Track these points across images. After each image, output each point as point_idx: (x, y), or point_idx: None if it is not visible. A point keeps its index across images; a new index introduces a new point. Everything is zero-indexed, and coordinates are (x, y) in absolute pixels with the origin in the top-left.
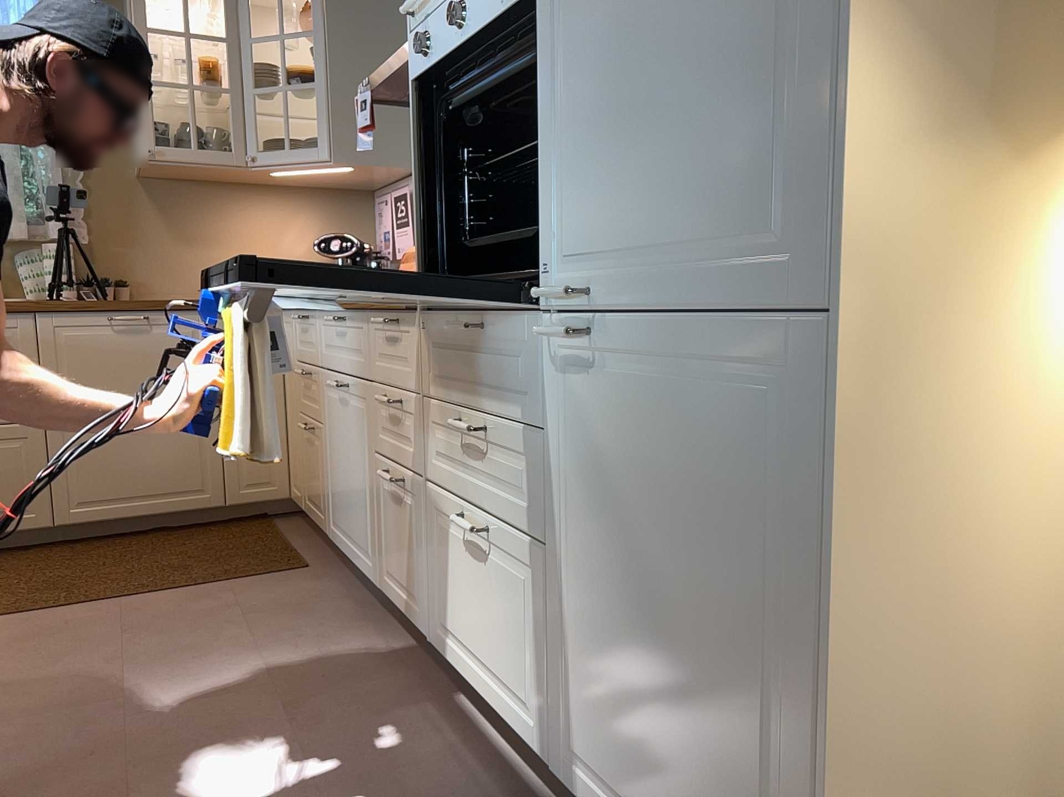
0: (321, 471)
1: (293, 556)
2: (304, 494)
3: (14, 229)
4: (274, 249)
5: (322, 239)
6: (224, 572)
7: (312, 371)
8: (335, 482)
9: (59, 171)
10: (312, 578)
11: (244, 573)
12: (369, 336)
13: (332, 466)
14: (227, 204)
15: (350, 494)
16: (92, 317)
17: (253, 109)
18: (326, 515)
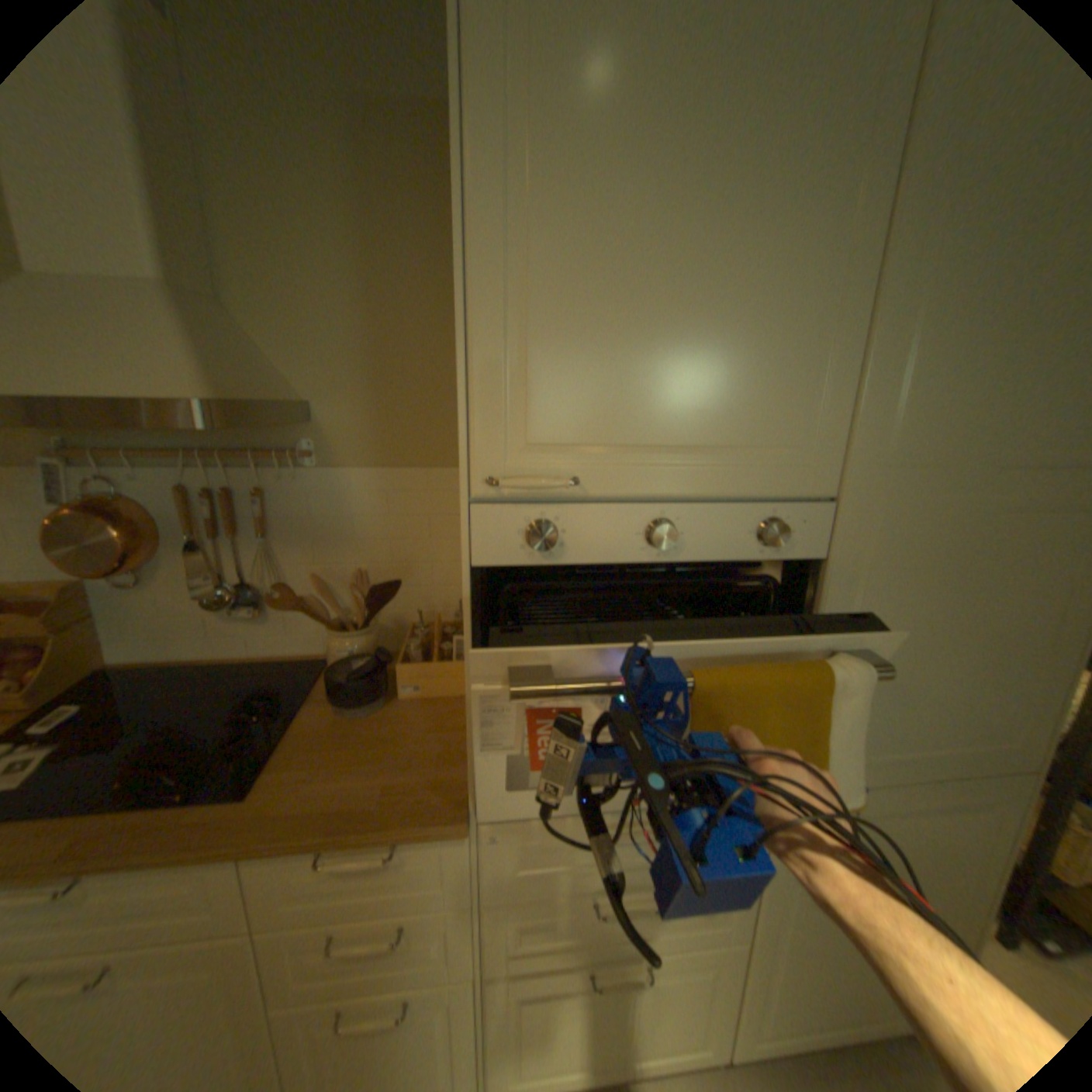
0: None
1: None
2: None
3: None
4: None
5: None
6: None
7: None
8: None
9: None
10: None
11: None
12: (237, 880)
13: None
14: None
15: None
16: None
17: None
18: None
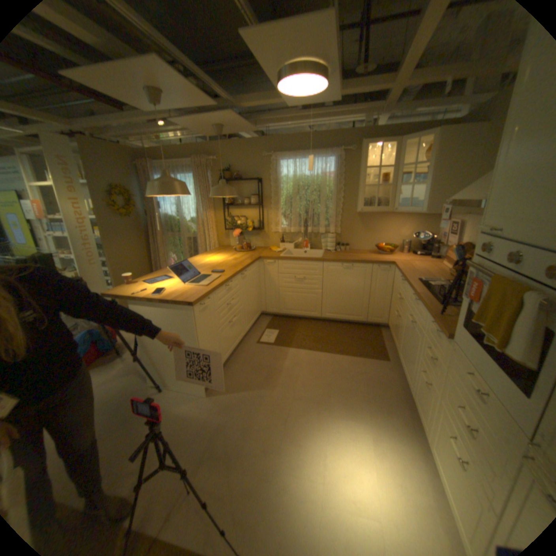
0: (400, 332)
1: (385, 352)
2: (393, 330)
3: (321, 231)
4: (398, 234)
5: (417, 232)
6: (363, 353)
7: (403, 299)
8: (404, 344)
9: (334, 212)
10: (390, 368)
11: (369, 355)
12: (428, 319)
13: (404, 338)
14: (383, 219)
15: (409, 355)
16: (337, 264)
17: (399, 191)
18: (399, 347)
